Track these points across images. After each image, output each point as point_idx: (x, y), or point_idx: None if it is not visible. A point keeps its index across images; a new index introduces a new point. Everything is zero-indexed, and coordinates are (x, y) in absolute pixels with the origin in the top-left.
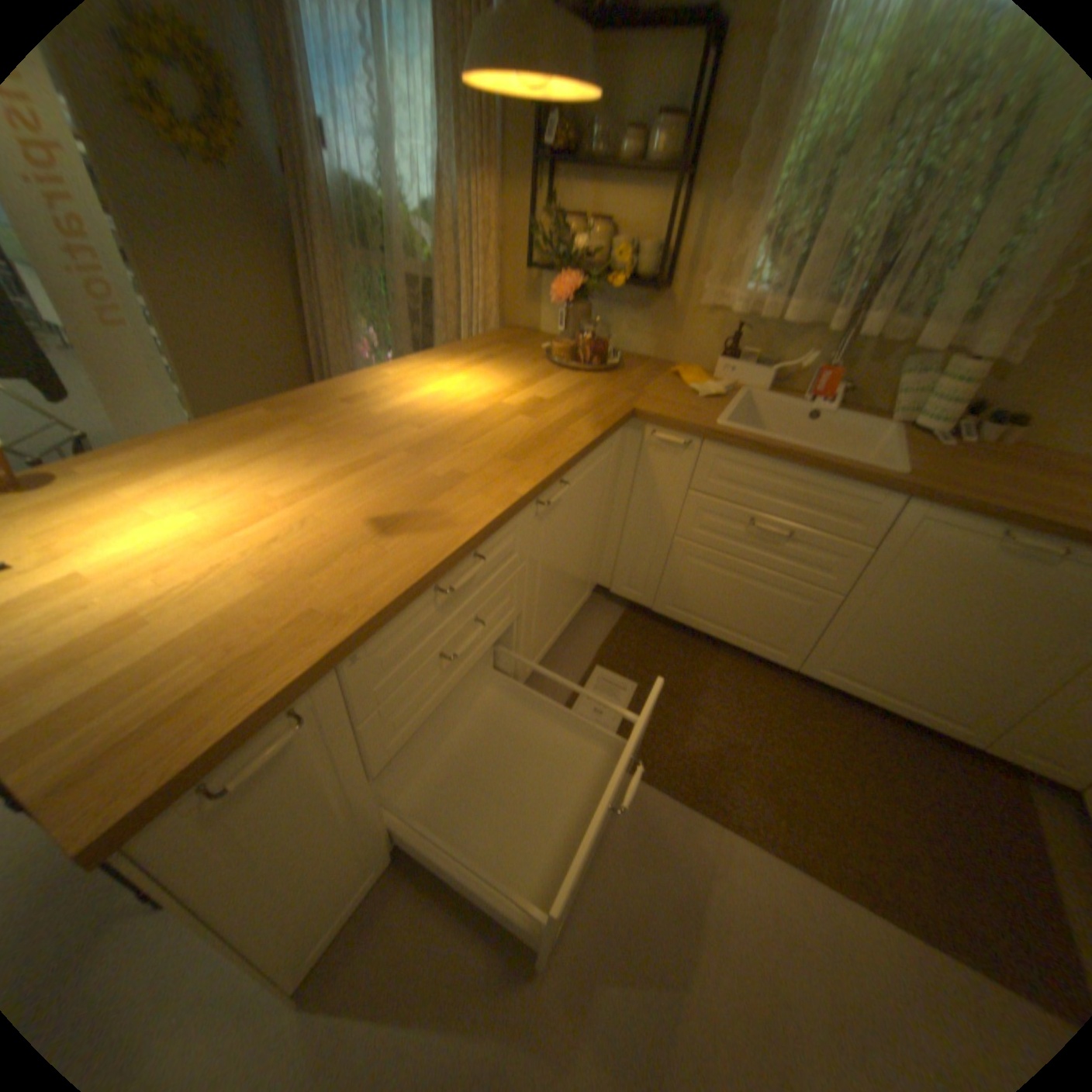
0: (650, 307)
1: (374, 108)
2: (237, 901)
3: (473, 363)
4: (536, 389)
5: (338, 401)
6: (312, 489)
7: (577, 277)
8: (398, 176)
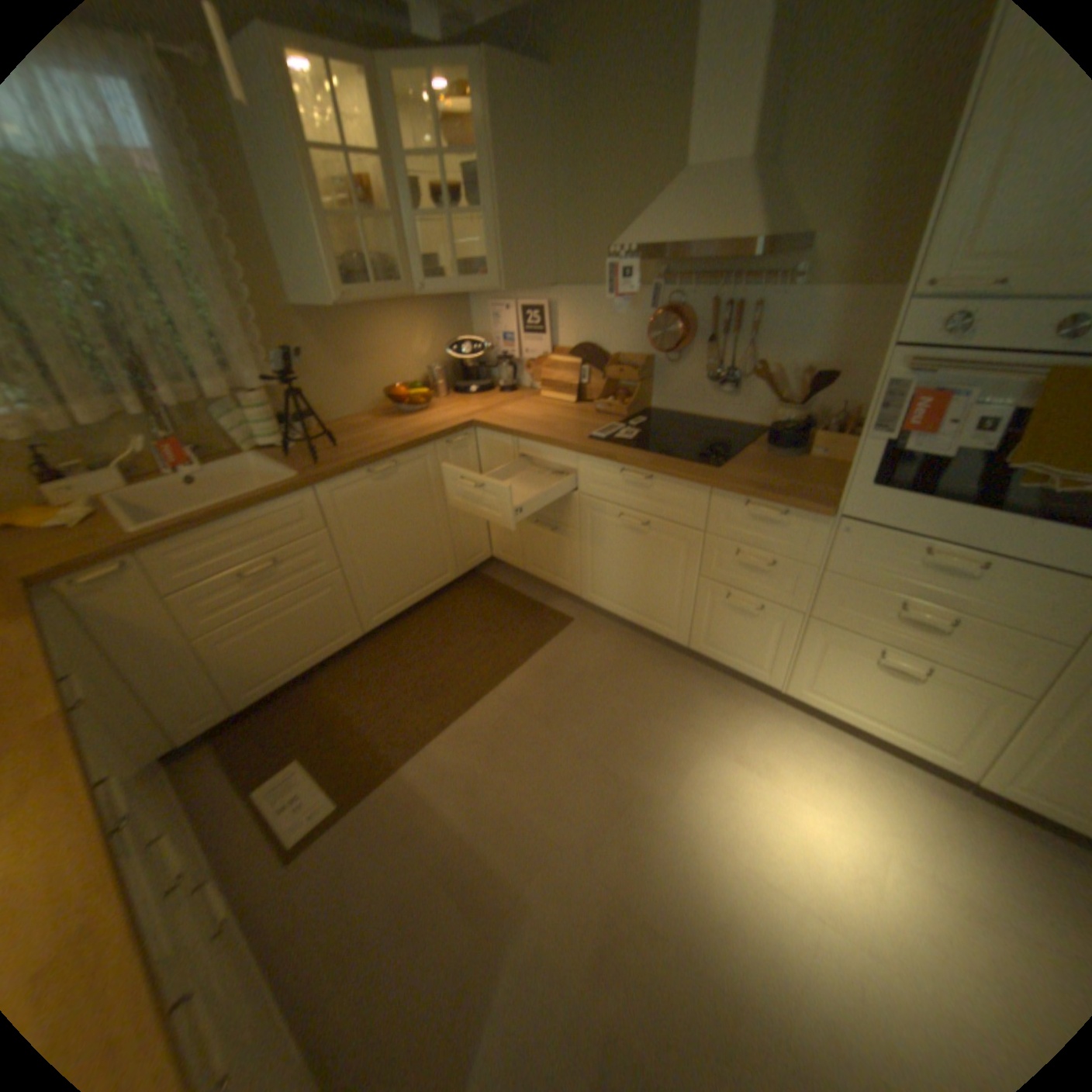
0: None
1: None
2: None
3: None
4: None
5: None
6: None
7: None
8: None
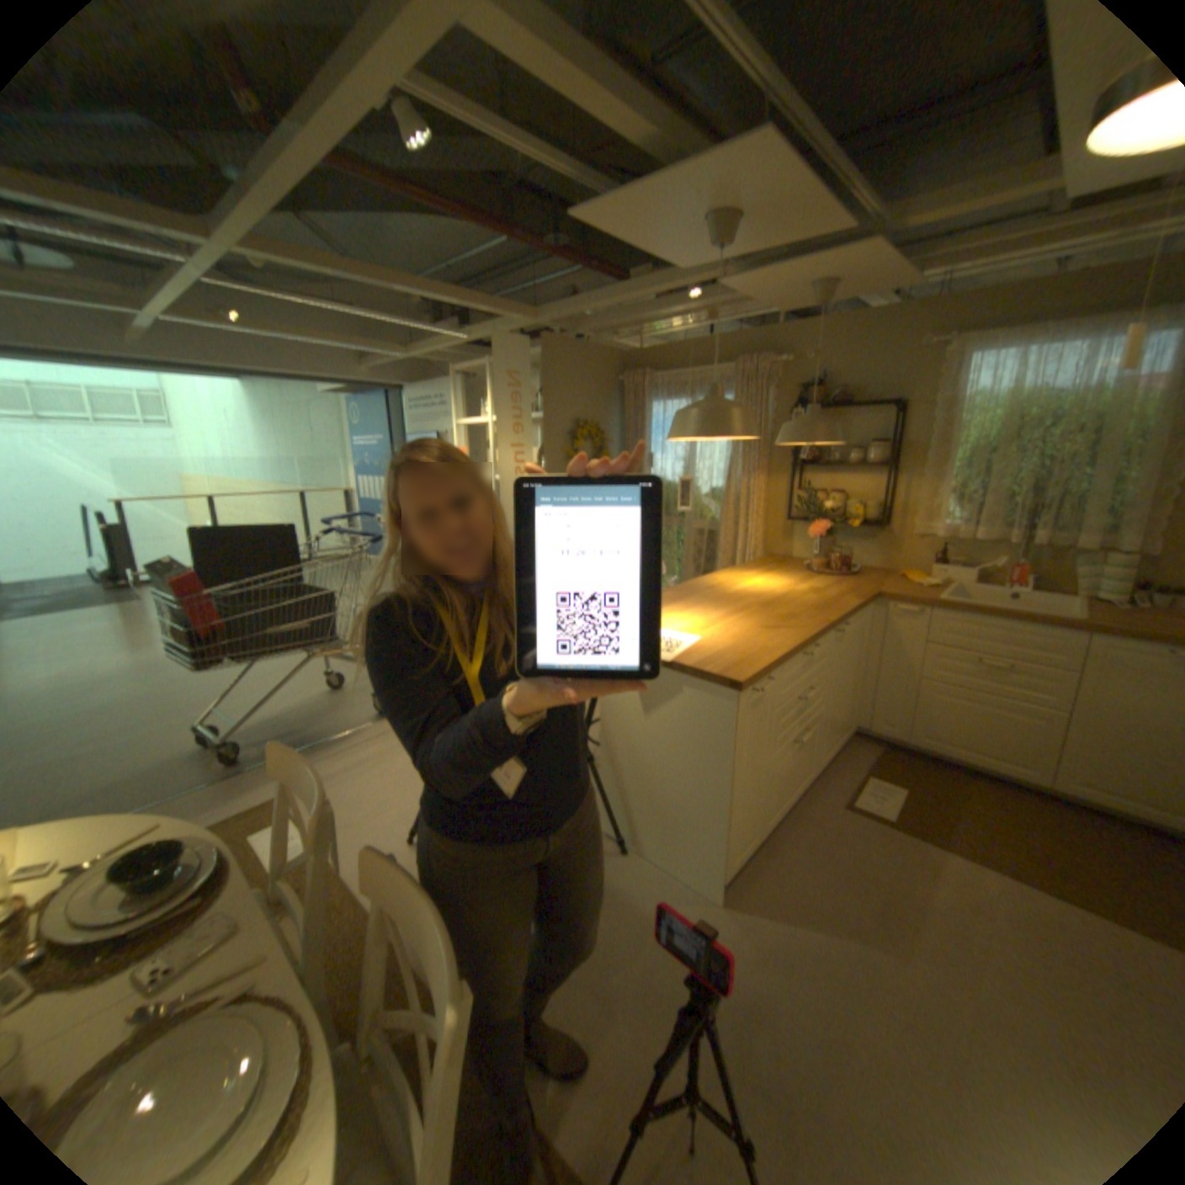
0: (874, 538)
1: (686, 448)
2: (739, 769)
3: (762, 574)
4: (810, 584)
5: (704, 589)
6: (727, 618)
7: (825, 524)
8: (698, 479)
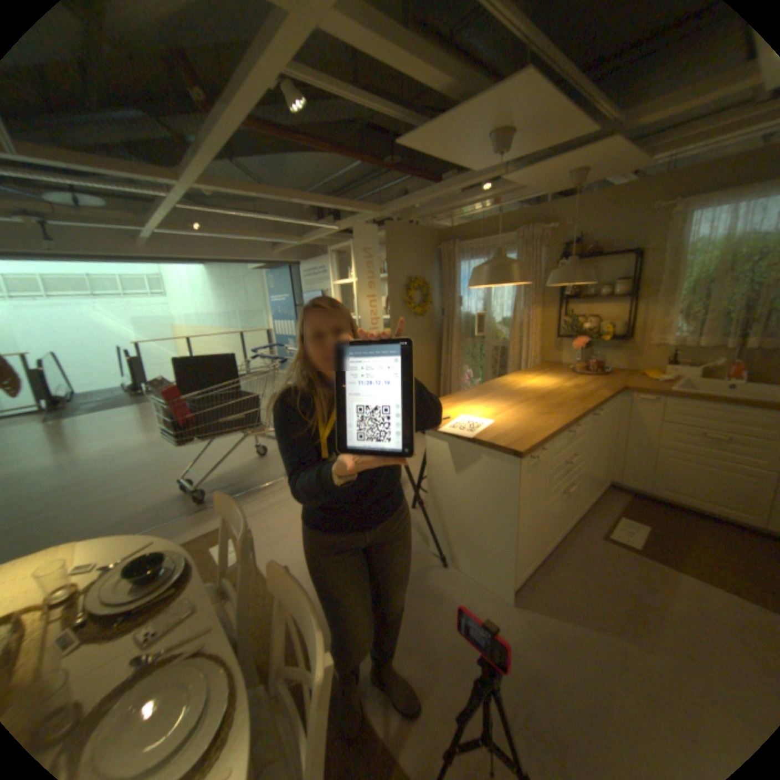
0: (622, 347)
1: (484, 291)
2: (523, 511)
3: (539, 375)
4: (574, 381)
5: (498, 387)
6: (513, 406)
7: (585, 339)
8: (493, 312)
